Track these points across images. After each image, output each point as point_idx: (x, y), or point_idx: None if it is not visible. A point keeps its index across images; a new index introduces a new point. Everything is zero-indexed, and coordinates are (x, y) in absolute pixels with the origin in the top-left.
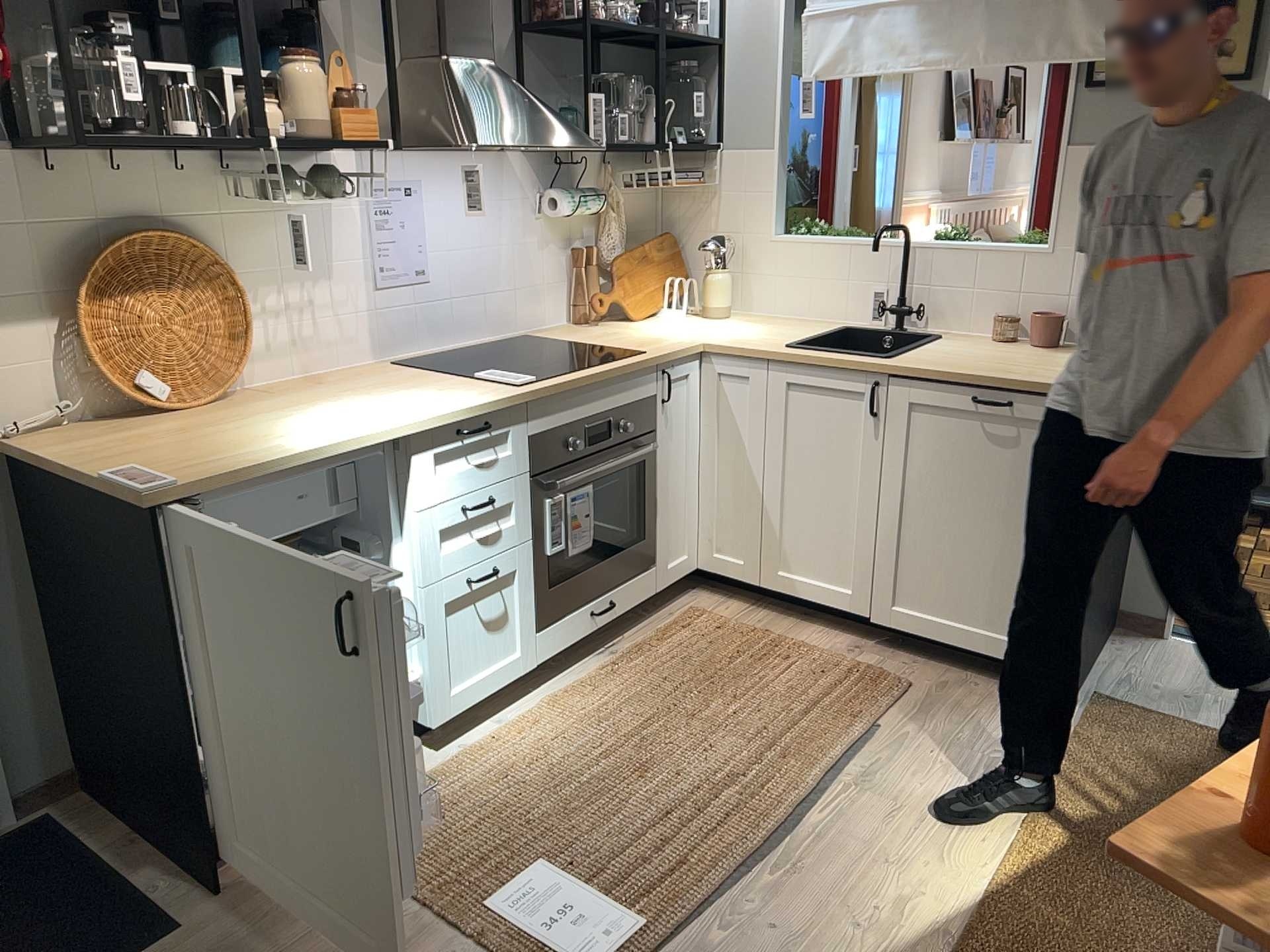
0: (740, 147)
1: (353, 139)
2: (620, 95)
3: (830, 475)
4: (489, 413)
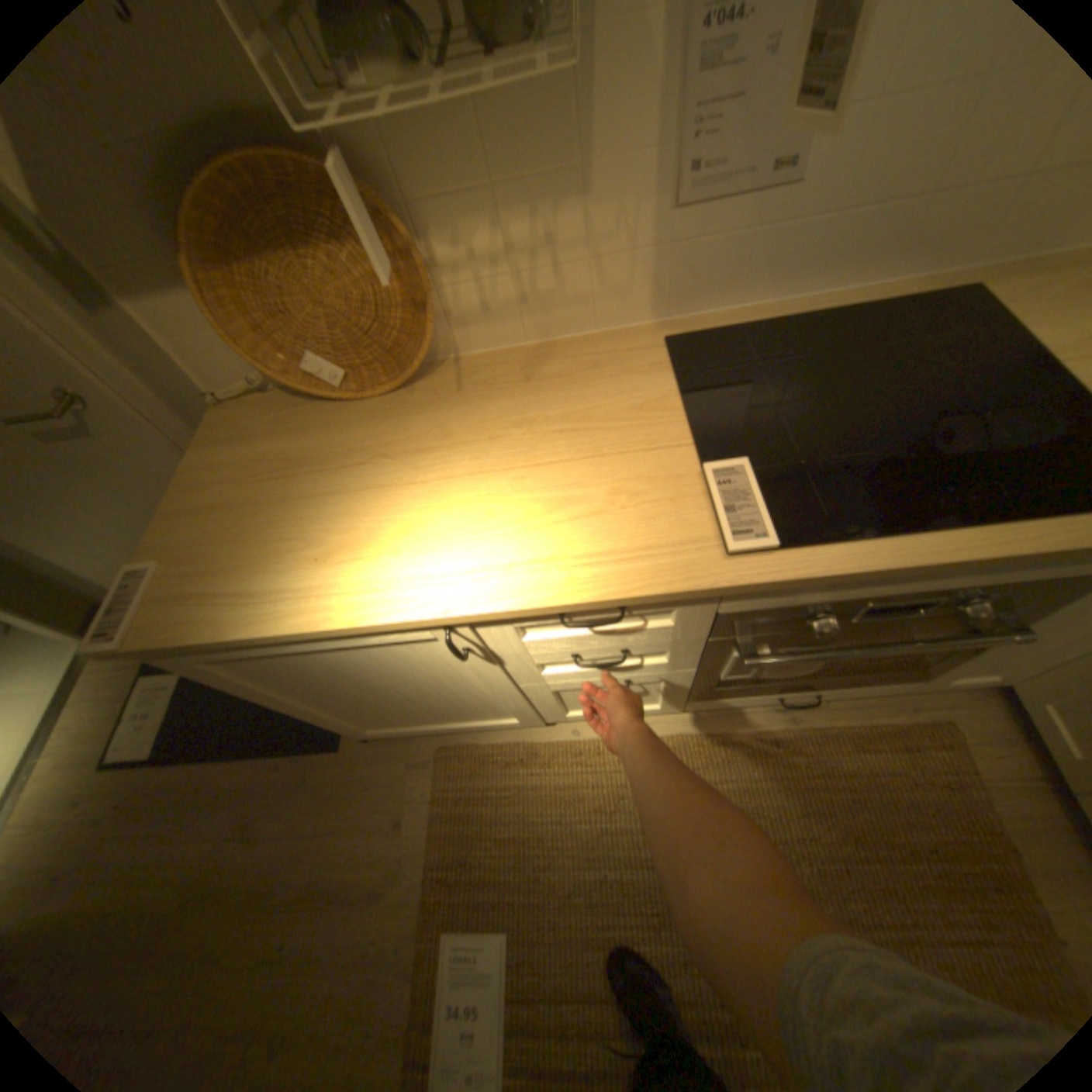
0: None
1: None
2: None
3: None
4: (628, 598)
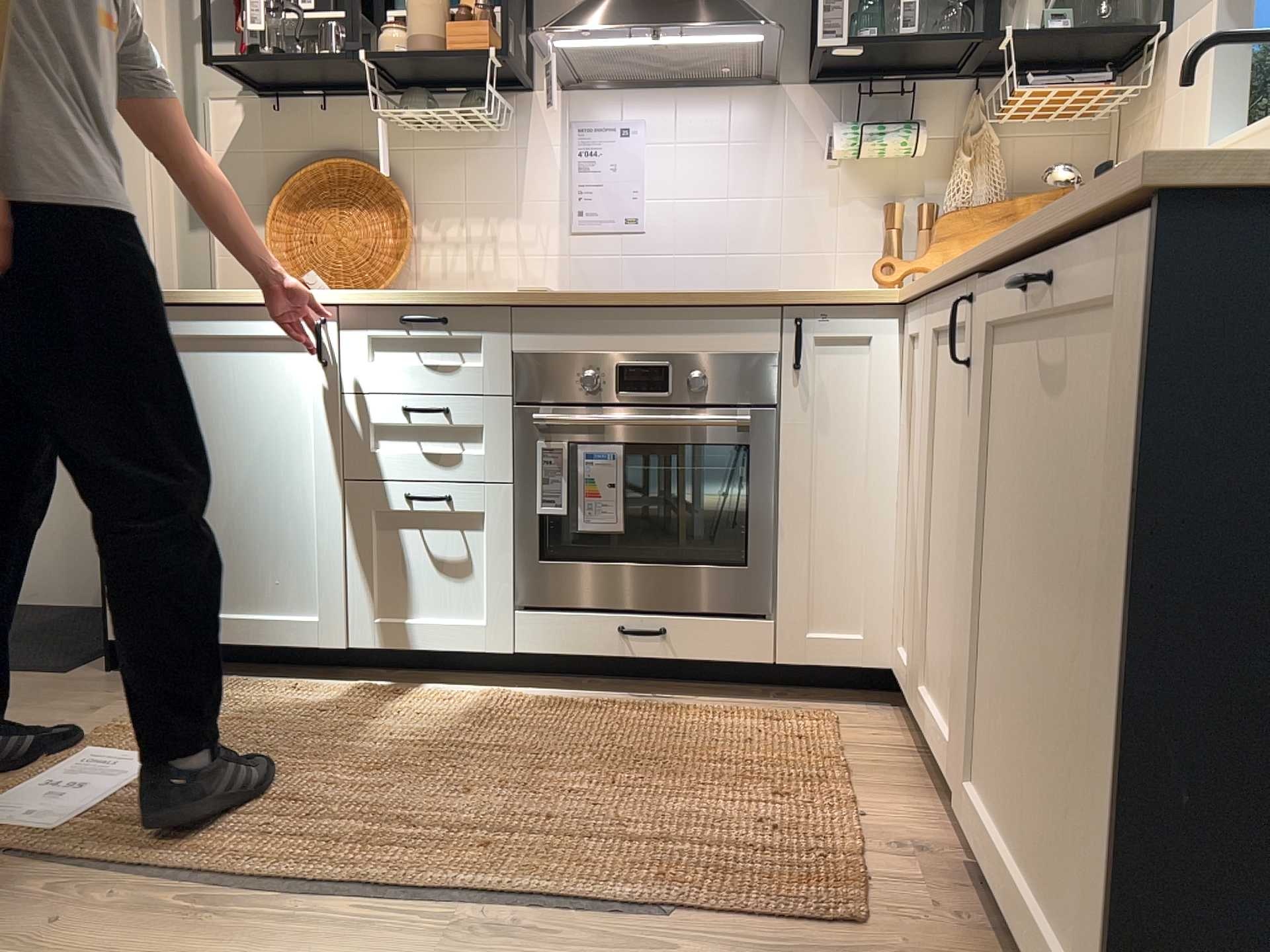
0: (1182, 21)
1: (454, 50)
2: (1017, 1)
3: (958, 503)
4: (447, 307)
